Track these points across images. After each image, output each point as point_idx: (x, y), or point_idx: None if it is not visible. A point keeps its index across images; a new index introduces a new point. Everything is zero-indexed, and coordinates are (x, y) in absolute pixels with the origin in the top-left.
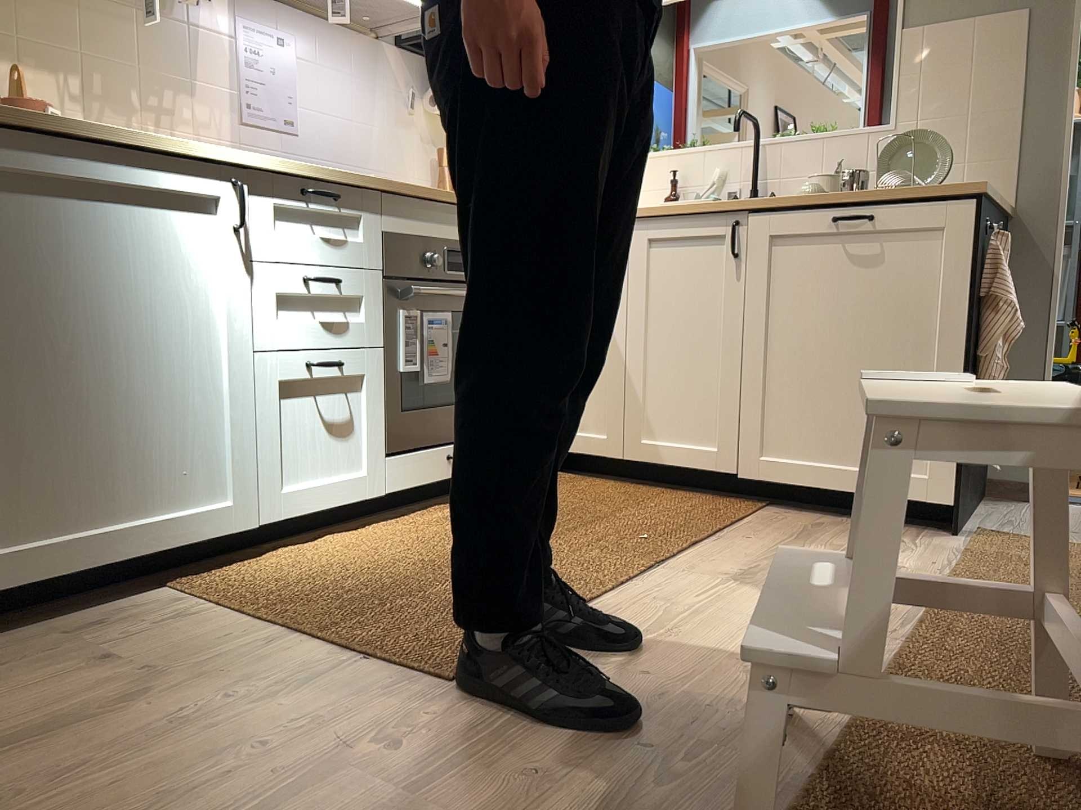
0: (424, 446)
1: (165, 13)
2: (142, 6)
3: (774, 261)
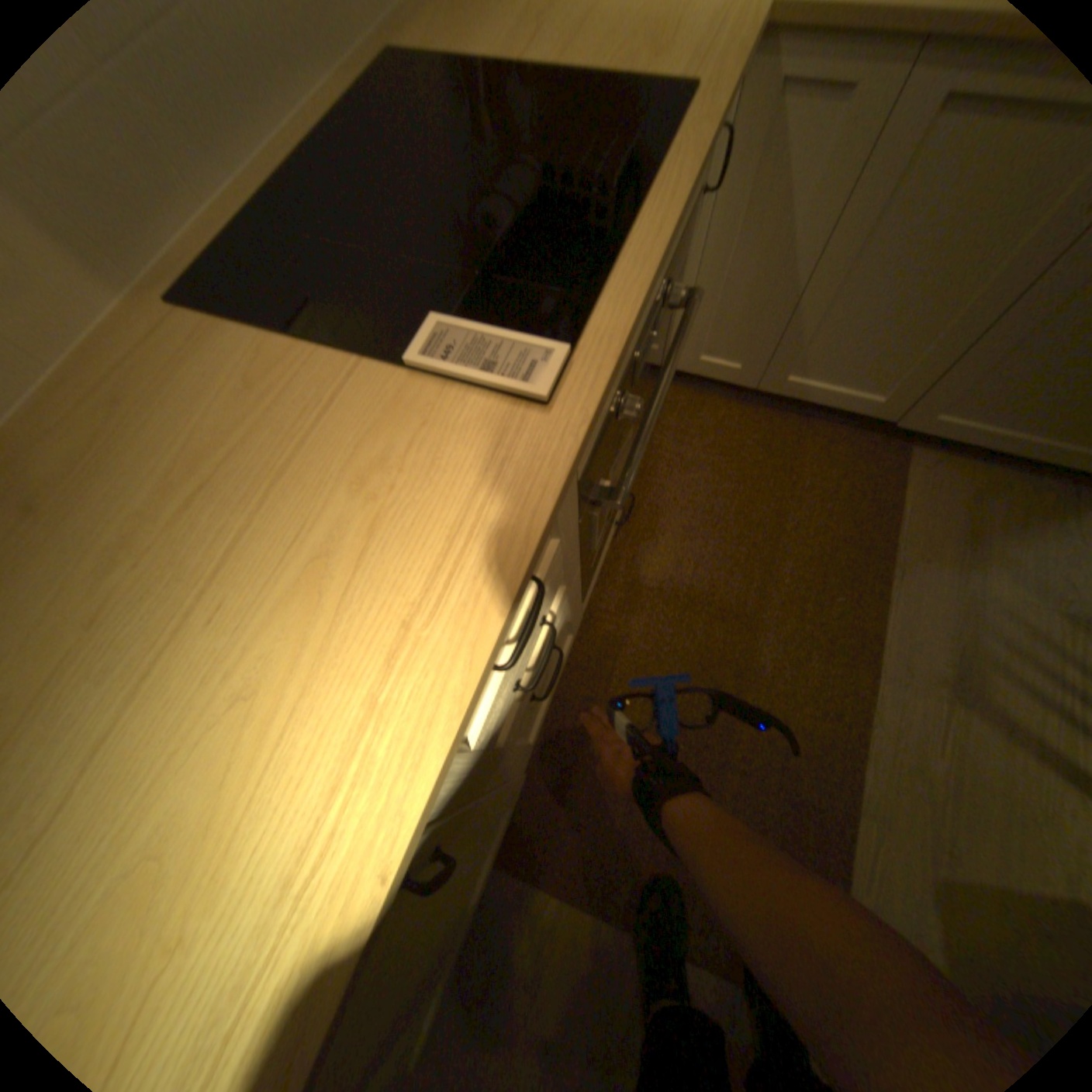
0: None
1: None
2: None
3: None
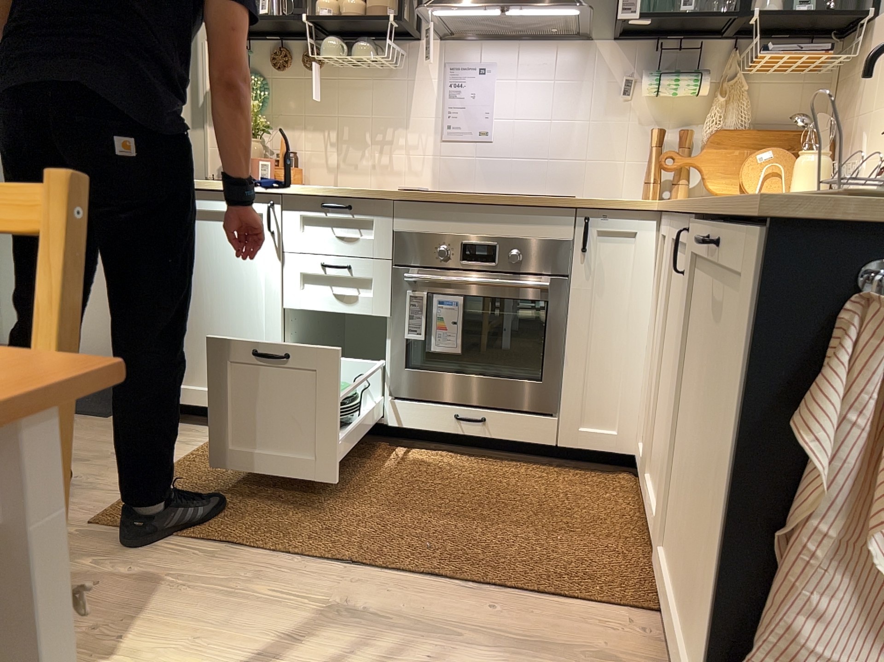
0: (446, 402)
1: (388, 77)
2: (374, 78)
3: (692, 296)
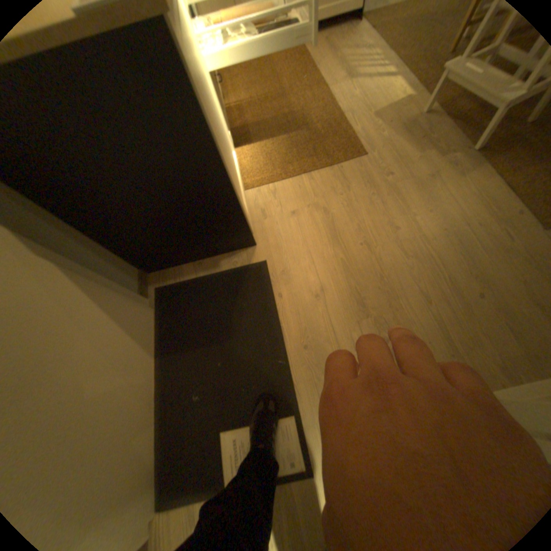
0: None
1: None
2: None
3: None
